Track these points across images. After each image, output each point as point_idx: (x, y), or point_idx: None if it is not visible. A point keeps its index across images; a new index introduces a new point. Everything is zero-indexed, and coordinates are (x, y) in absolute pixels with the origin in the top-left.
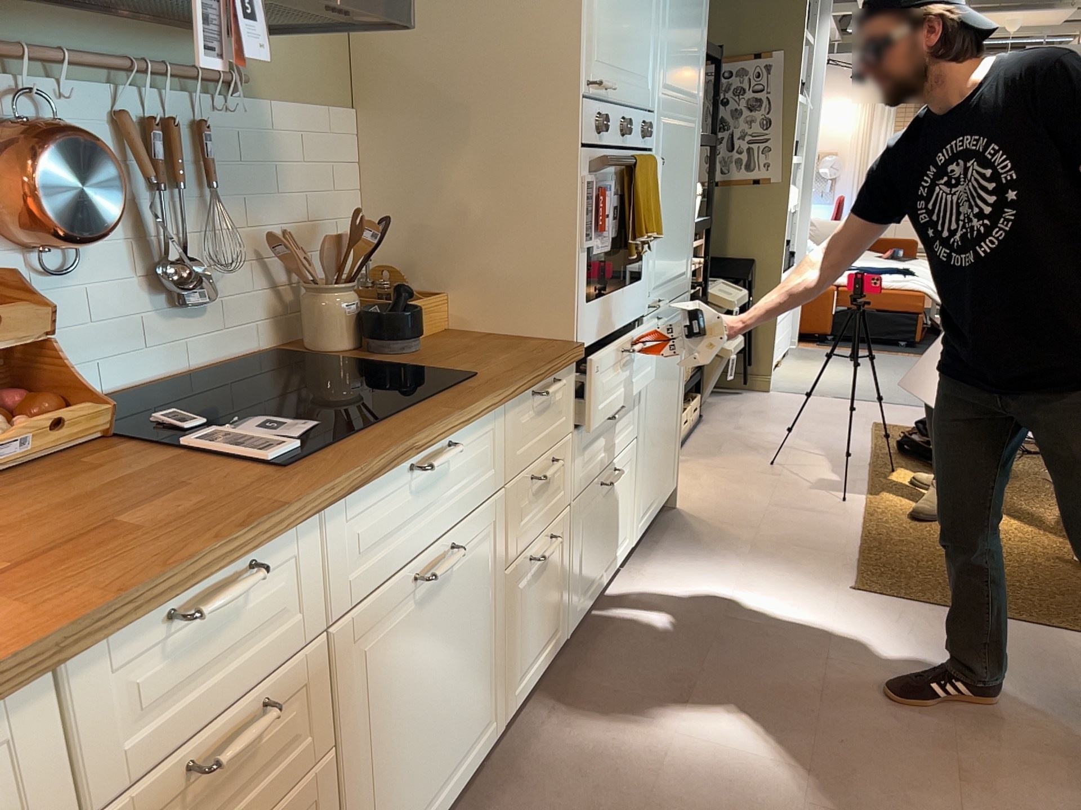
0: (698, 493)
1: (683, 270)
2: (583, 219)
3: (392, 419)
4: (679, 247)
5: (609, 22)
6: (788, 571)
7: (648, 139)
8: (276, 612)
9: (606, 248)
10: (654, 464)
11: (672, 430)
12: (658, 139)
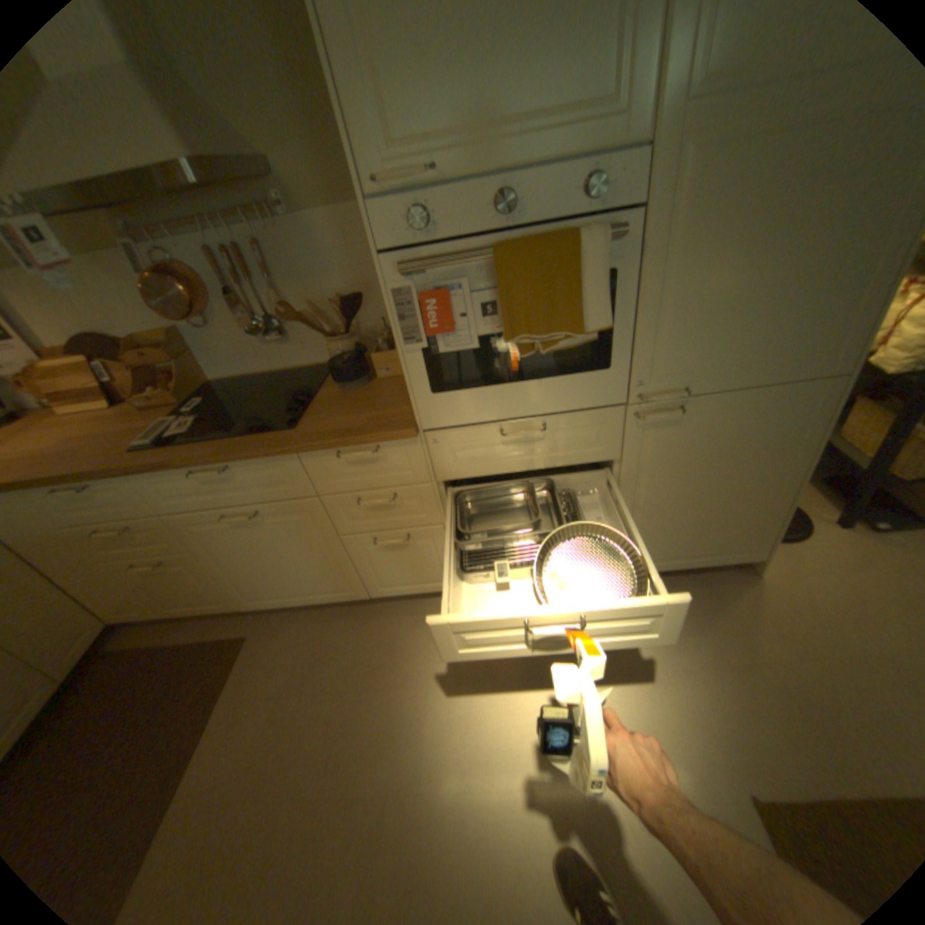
0: (822, 583)
1: (808, 350)
2: (398, 324)
3: (202, 443)
4: (789, 321)
5: (413, 65)
6: (730, 717)
7: (608, 192)
8: (118, 502)
9: (467, 346)
10: (675, 533)
11: (748, 514)
12: (663, 180)
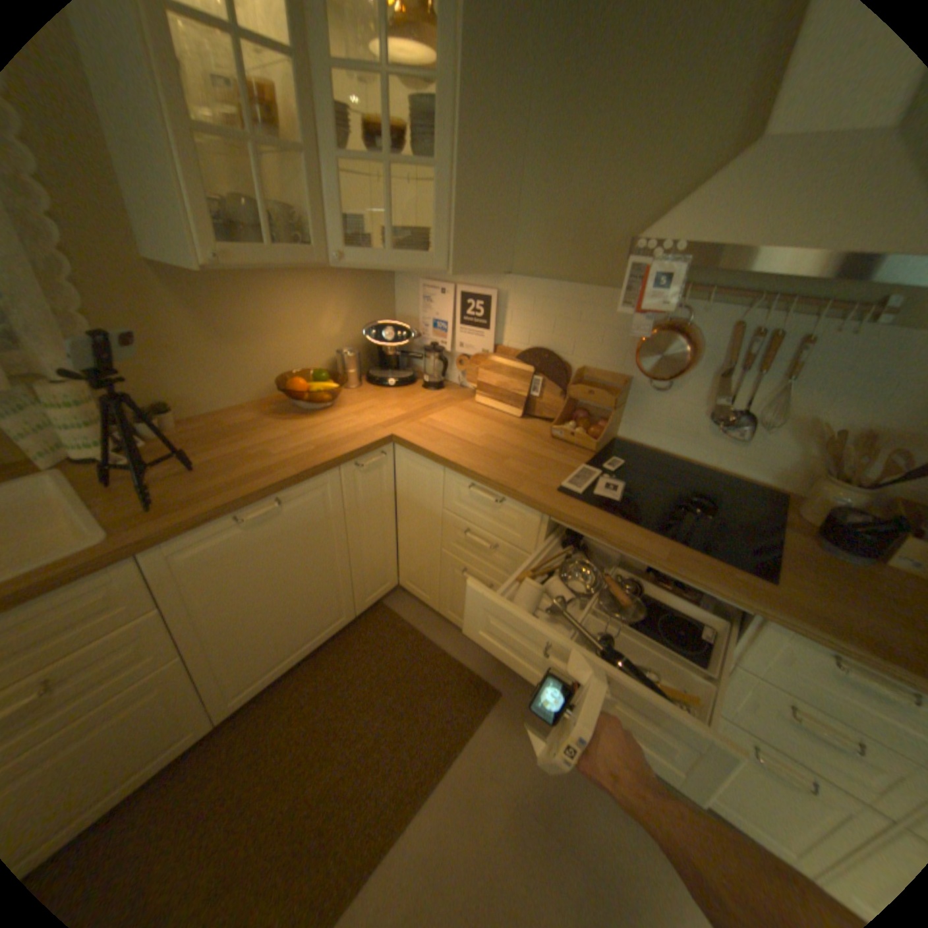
0: None
1: None
2: None
3: (644, 530)
4: None
5: None
6: None
7: None
8: (513, 525)
9: None
10: None
11: None
12: None
